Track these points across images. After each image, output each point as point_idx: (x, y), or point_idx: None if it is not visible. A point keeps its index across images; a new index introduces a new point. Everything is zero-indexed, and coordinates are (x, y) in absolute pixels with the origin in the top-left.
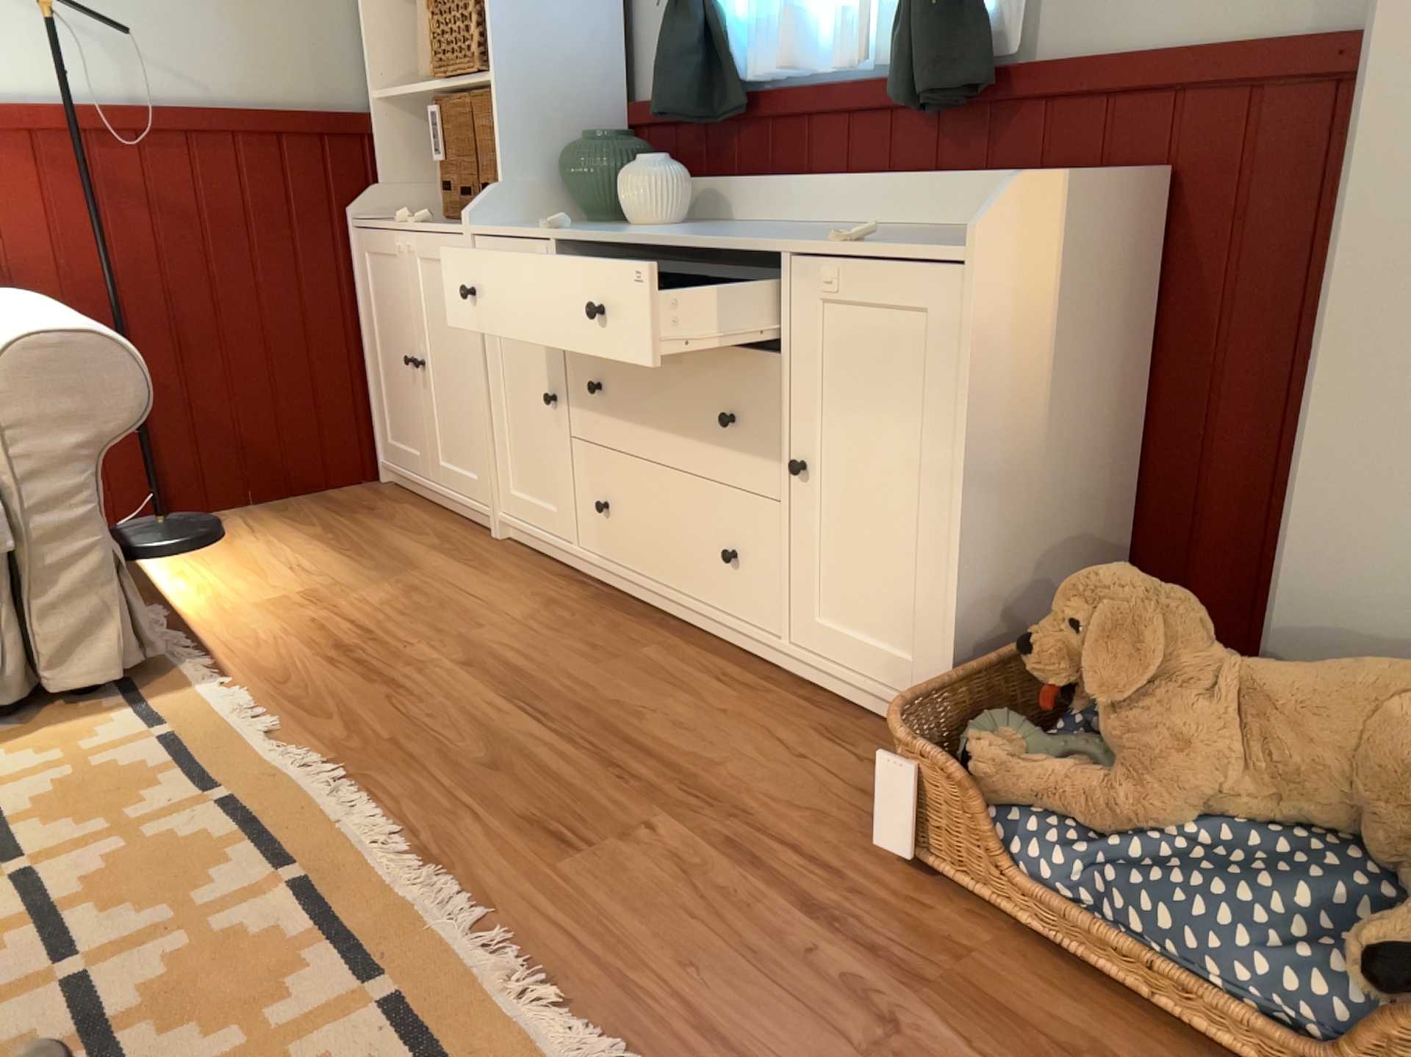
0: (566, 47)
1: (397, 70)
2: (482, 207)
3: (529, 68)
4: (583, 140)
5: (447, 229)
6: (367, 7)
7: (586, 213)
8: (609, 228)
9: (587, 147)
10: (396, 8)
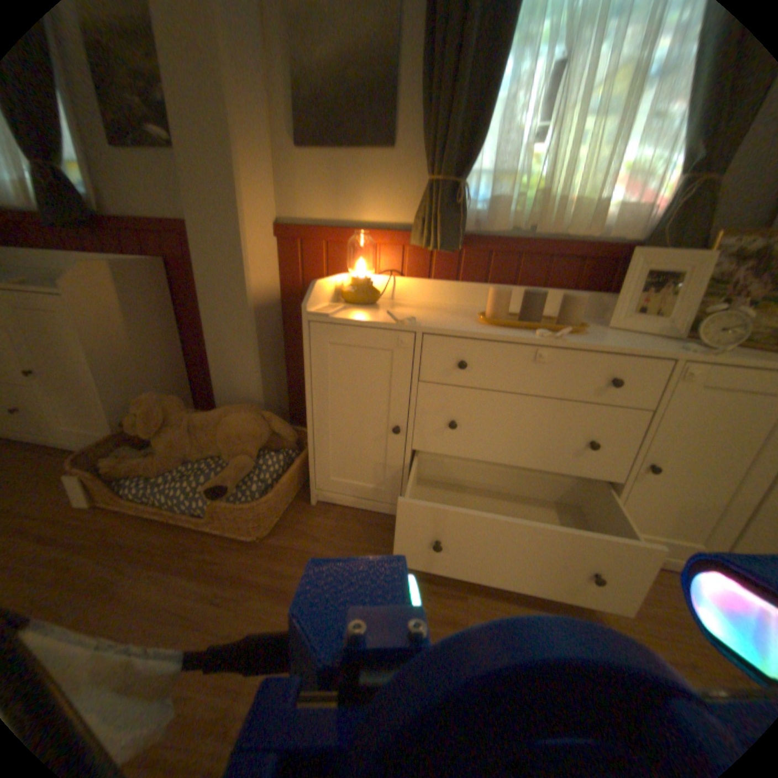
0: None
1: None
2: None
3: None
4: None
5: None
6: None
7: None
8: None
9: None
10: None
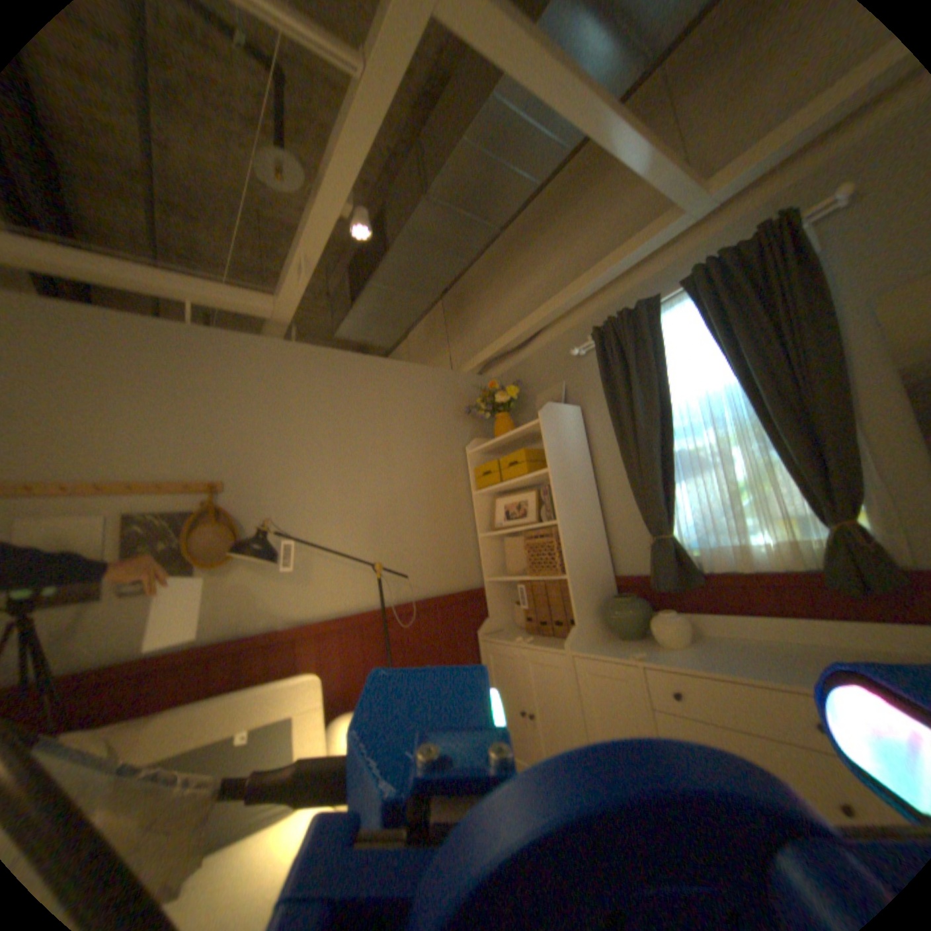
0: (591, 556)
1: (493, 564)
2: (574, 638)
3: (581, 568)
4: (617, 600)
5: (548, 646)
6: (481, 541)
7: (623, 635)
8: (656, 650)
9: (623, 604)
10: (491, 540)
